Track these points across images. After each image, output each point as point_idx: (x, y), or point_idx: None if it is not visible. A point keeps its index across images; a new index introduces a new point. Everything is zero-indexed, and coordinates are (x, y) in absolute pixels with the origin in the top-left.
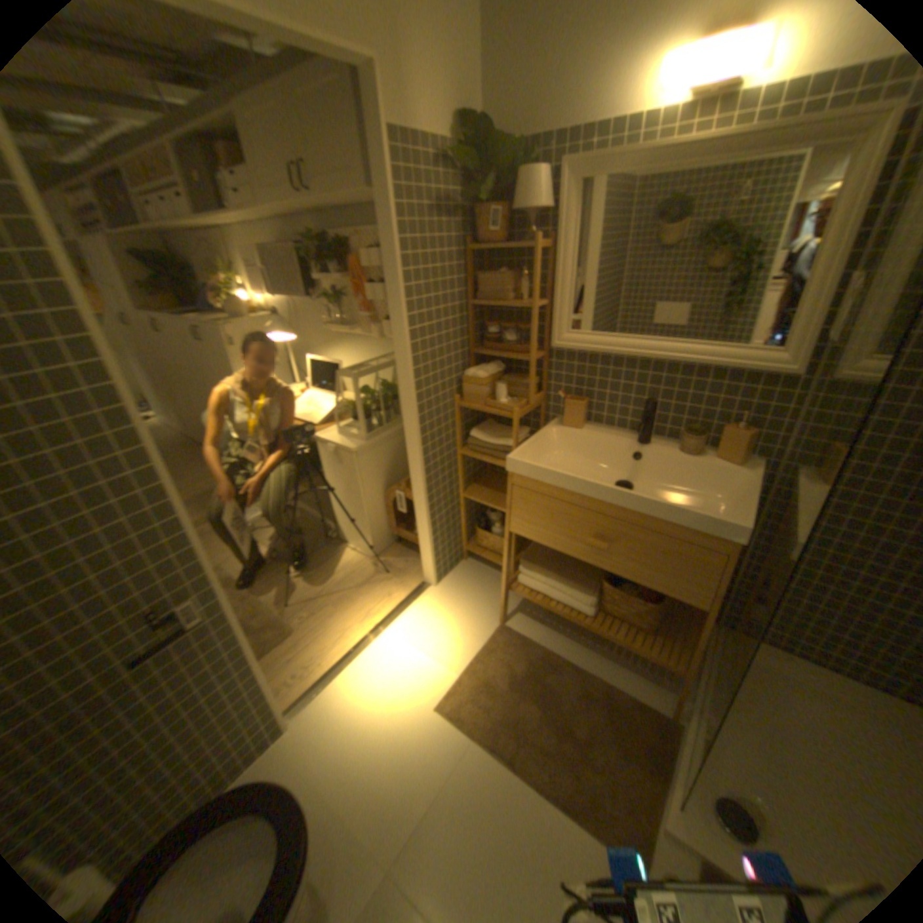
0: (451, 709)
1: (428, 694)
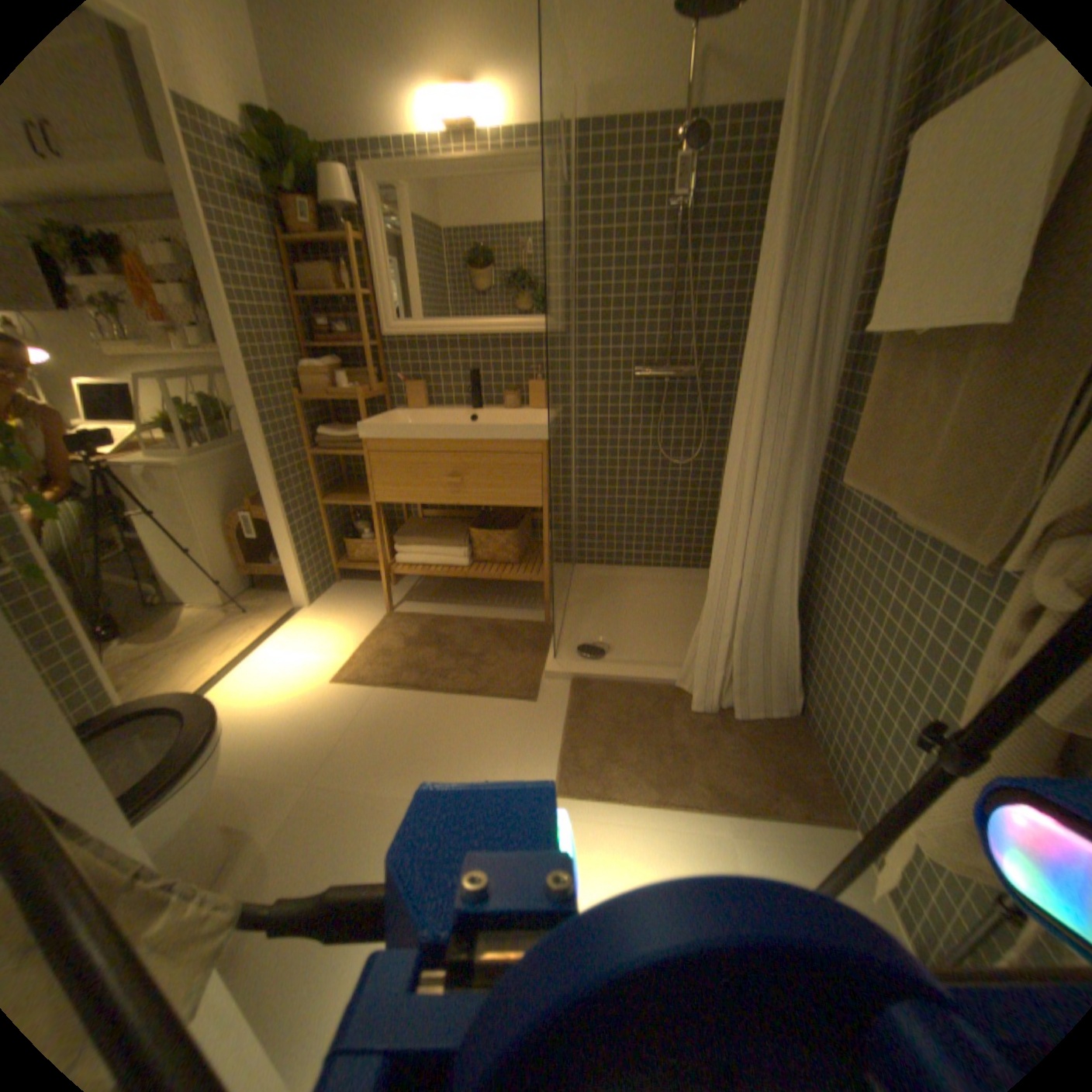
0: (348, 675)
1: (321, 674)
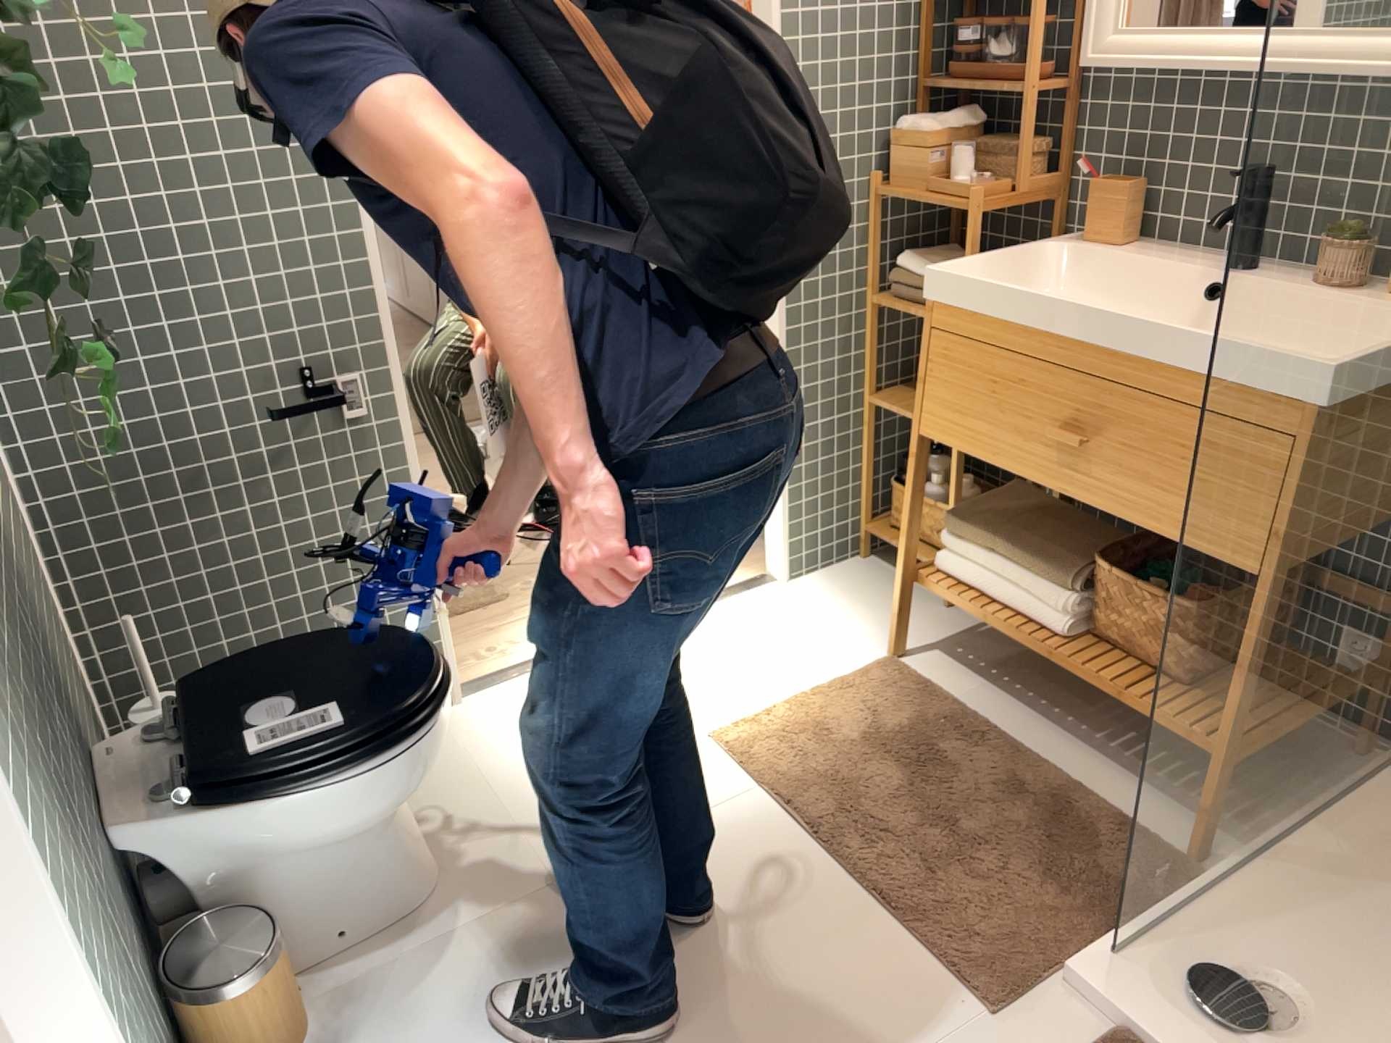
0: (744, 744)
1: (711, 718)
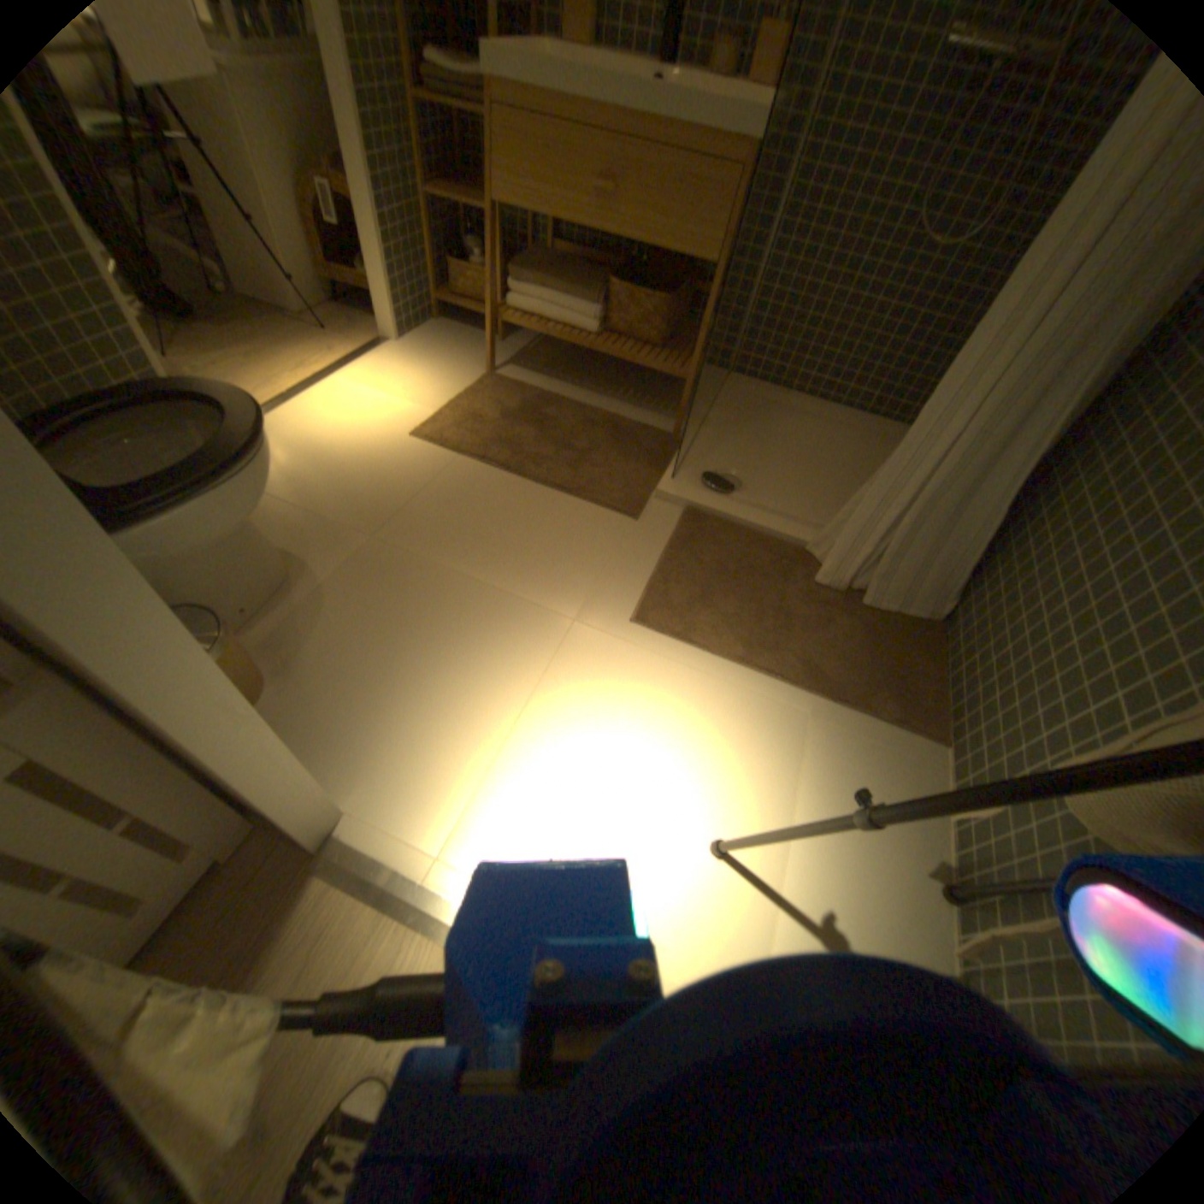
0: (431, 433)
1: (401, 423)
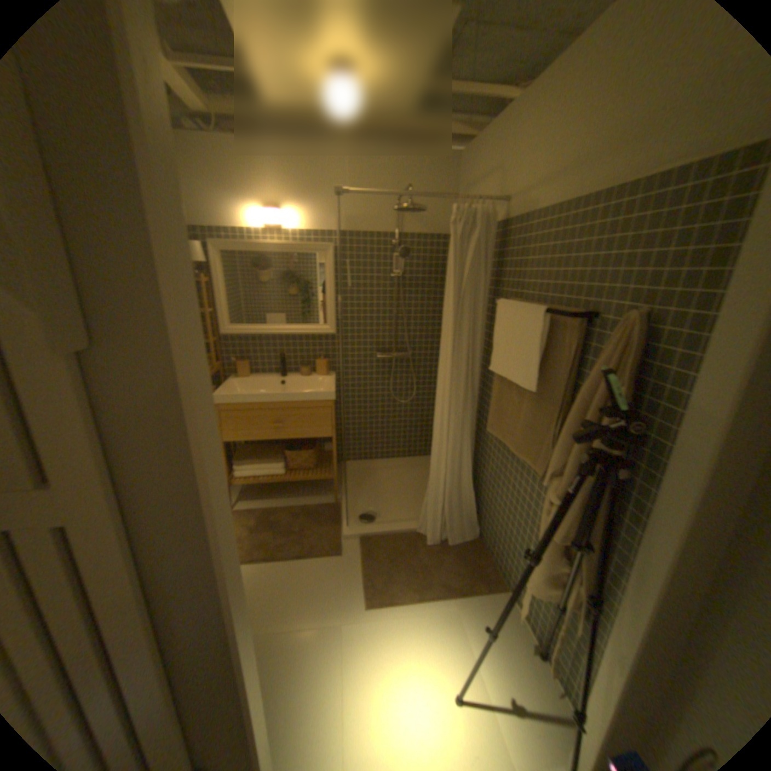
0: None
1: None
